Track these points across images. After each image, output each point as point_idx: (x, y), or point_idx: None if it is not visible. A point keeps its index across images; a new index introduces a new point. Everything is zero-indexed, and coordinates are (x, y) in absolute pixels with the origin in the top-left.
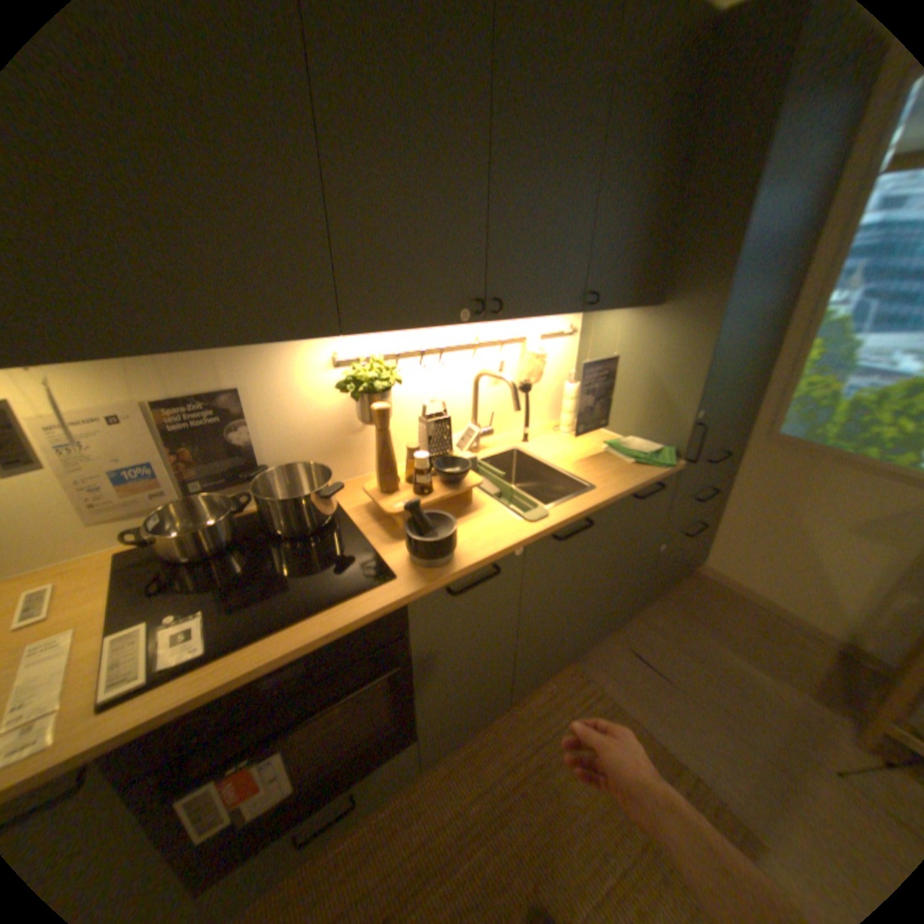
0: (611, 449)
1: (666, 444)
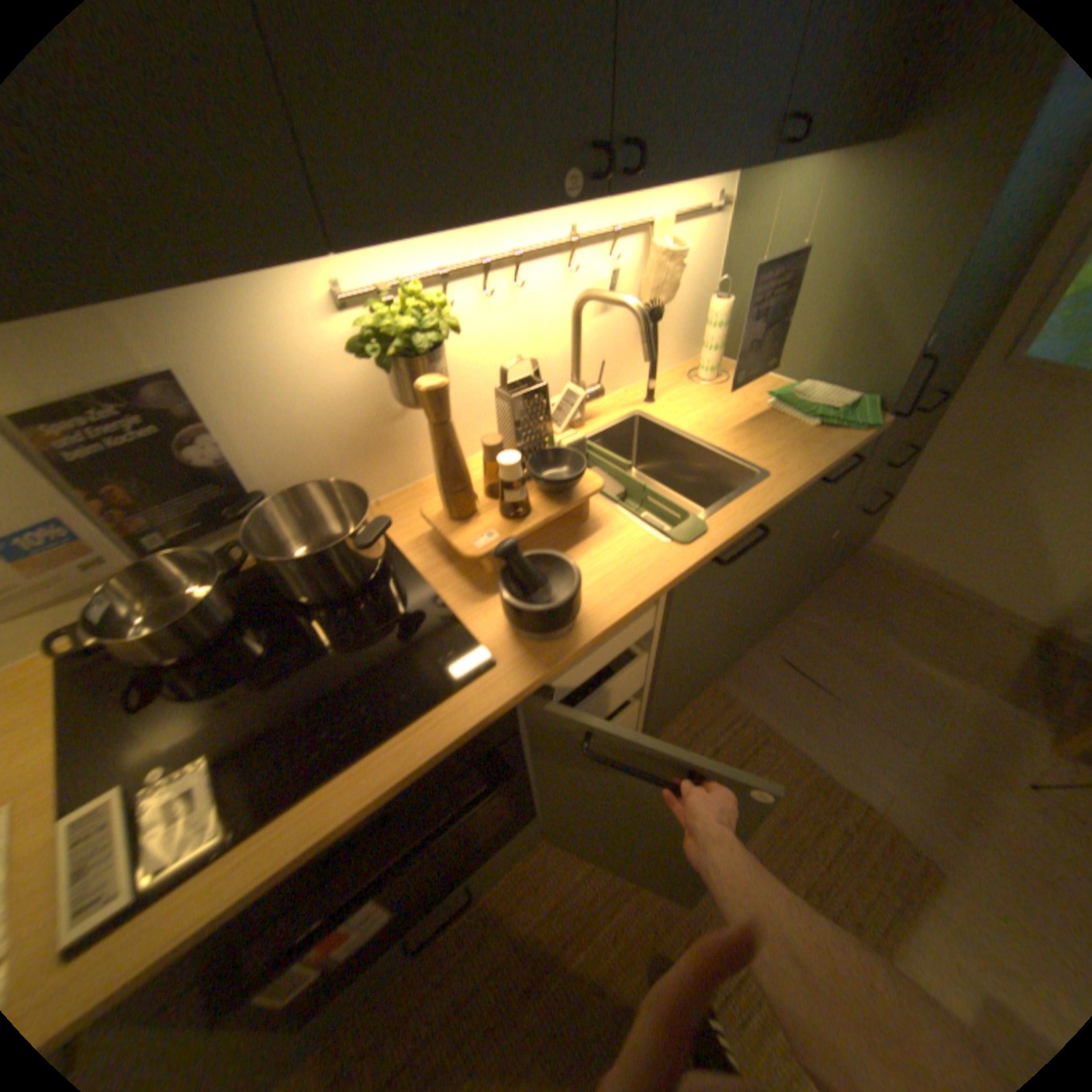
0: (782, 403)
1: (868, 389)
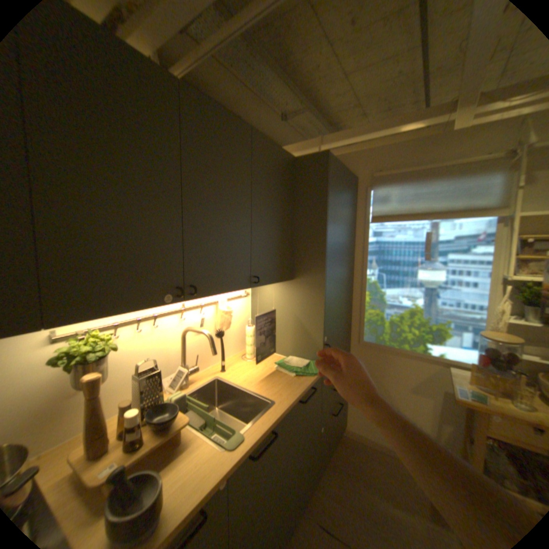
0: (280, 367)
1: (311, 359)
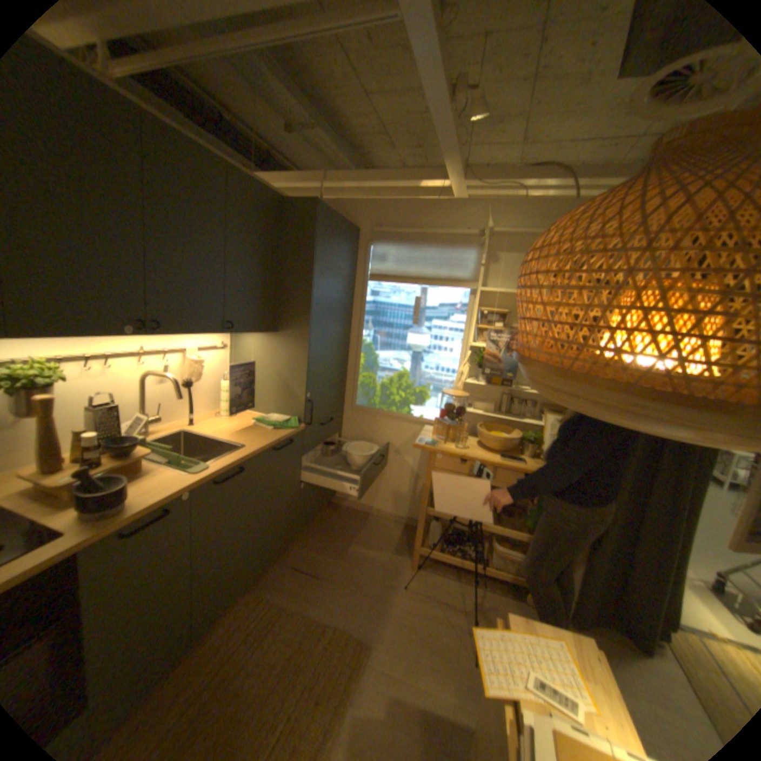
0: (258, 423)
1: (293, 415)
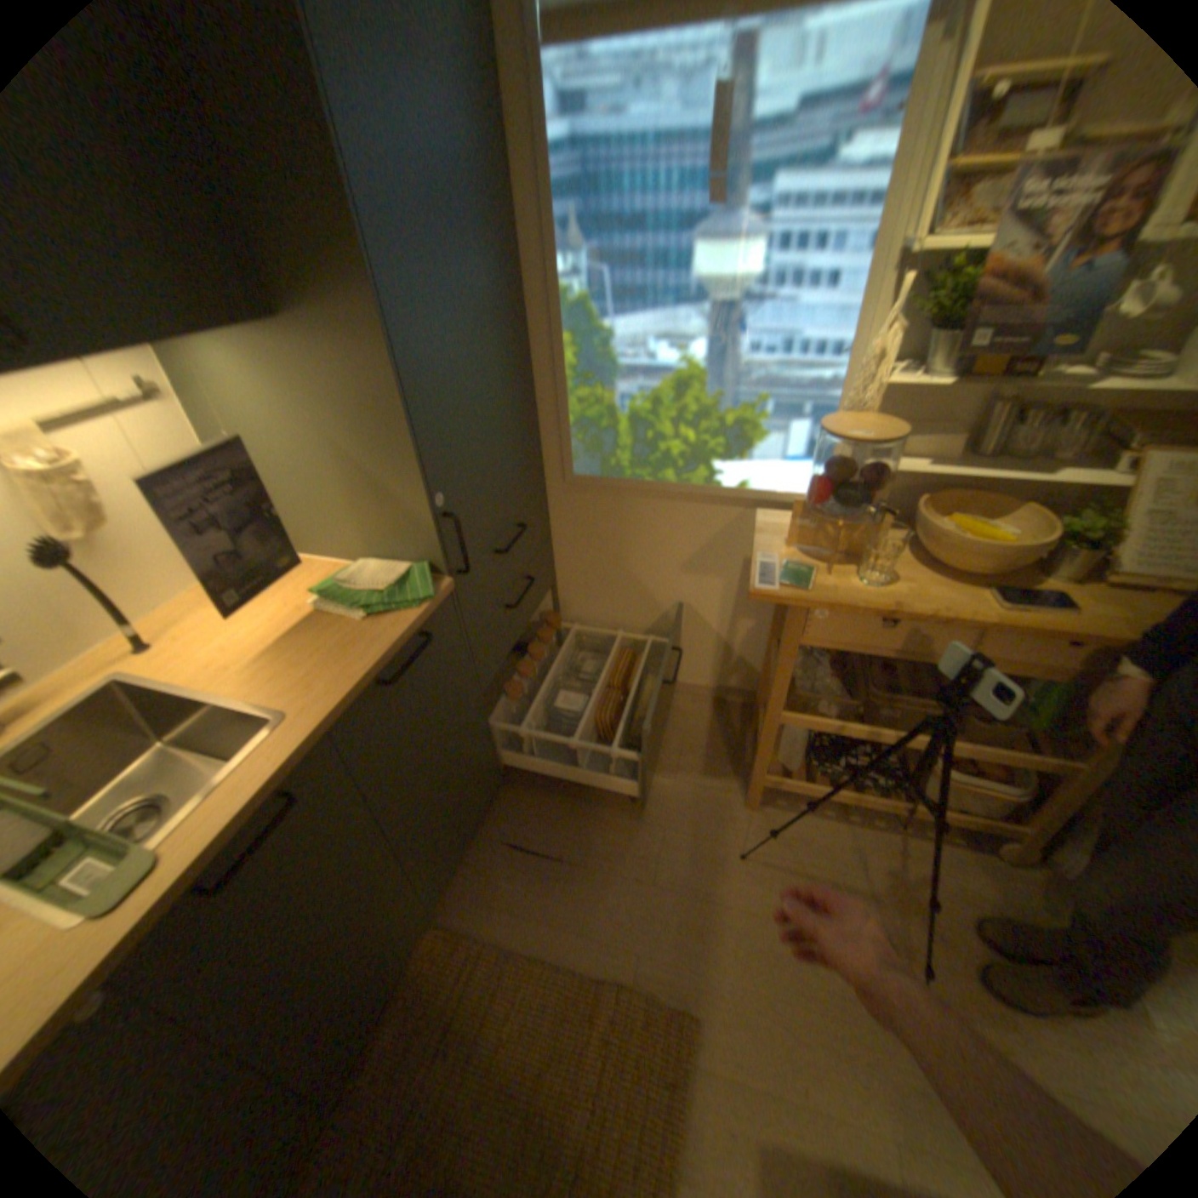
0: (325, 602)
1: (416, 559)
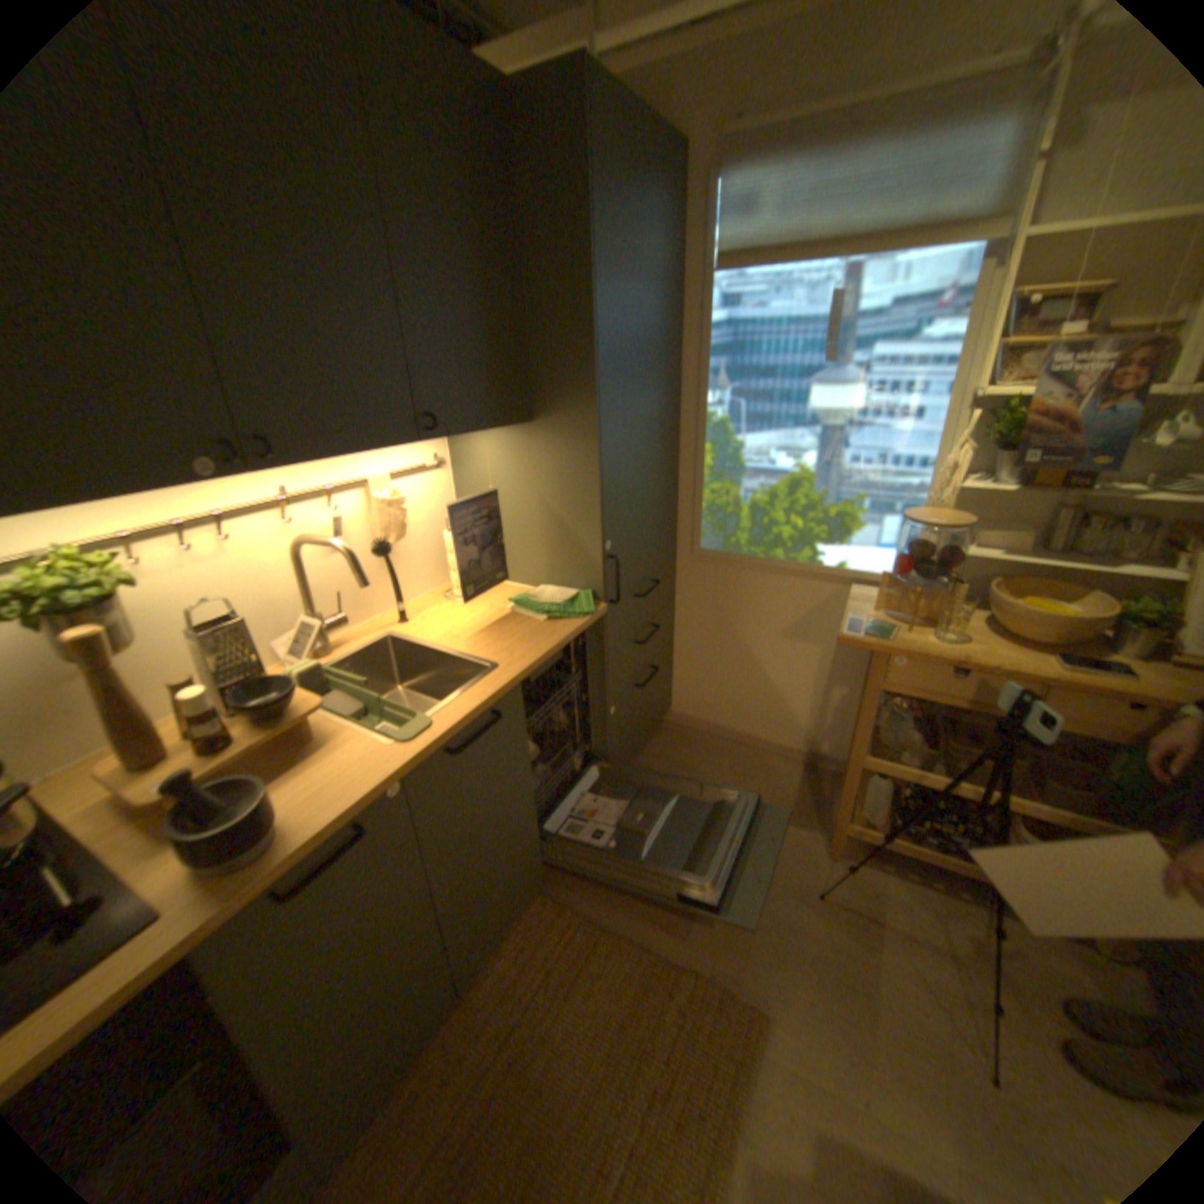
0: (518, 607)
1: (582, 587)
